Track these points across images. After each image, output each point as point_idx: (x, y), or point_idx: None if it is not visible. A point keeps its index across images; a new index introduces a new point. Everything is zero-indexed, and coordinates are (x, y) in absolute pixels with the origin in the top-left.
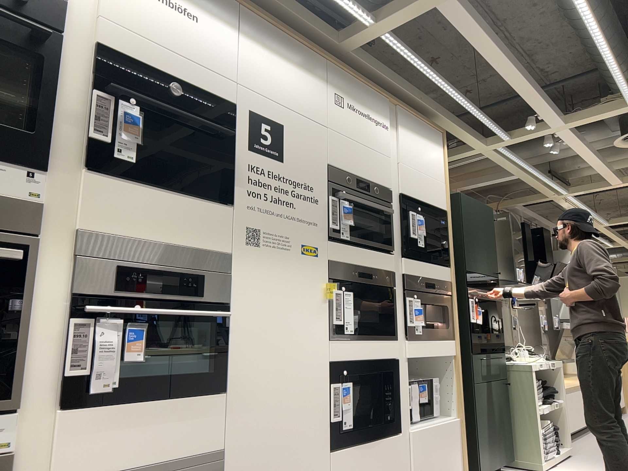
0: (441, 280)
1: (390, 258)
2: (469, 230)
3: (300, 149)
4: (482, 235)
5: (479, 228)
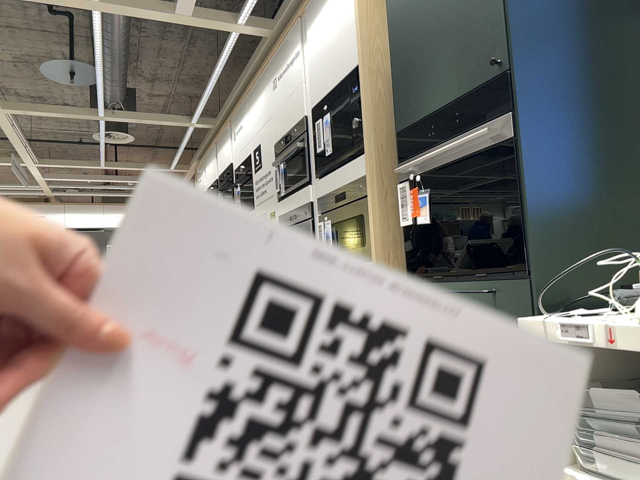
0: (357, 180)
1: (307, 189)
2: (410, 40)
3: (265, 150)
4: (450, 6)
5: (440, 0)
